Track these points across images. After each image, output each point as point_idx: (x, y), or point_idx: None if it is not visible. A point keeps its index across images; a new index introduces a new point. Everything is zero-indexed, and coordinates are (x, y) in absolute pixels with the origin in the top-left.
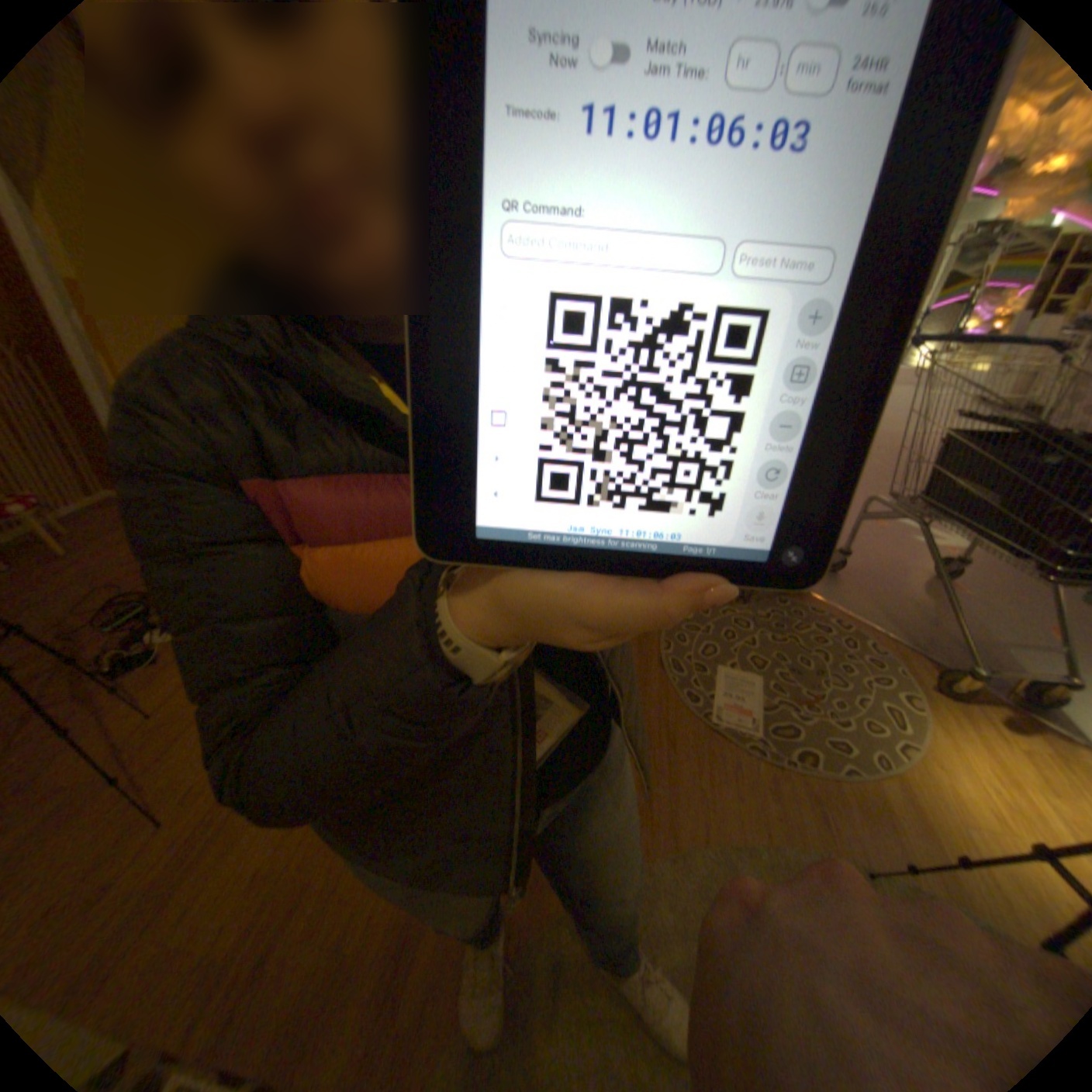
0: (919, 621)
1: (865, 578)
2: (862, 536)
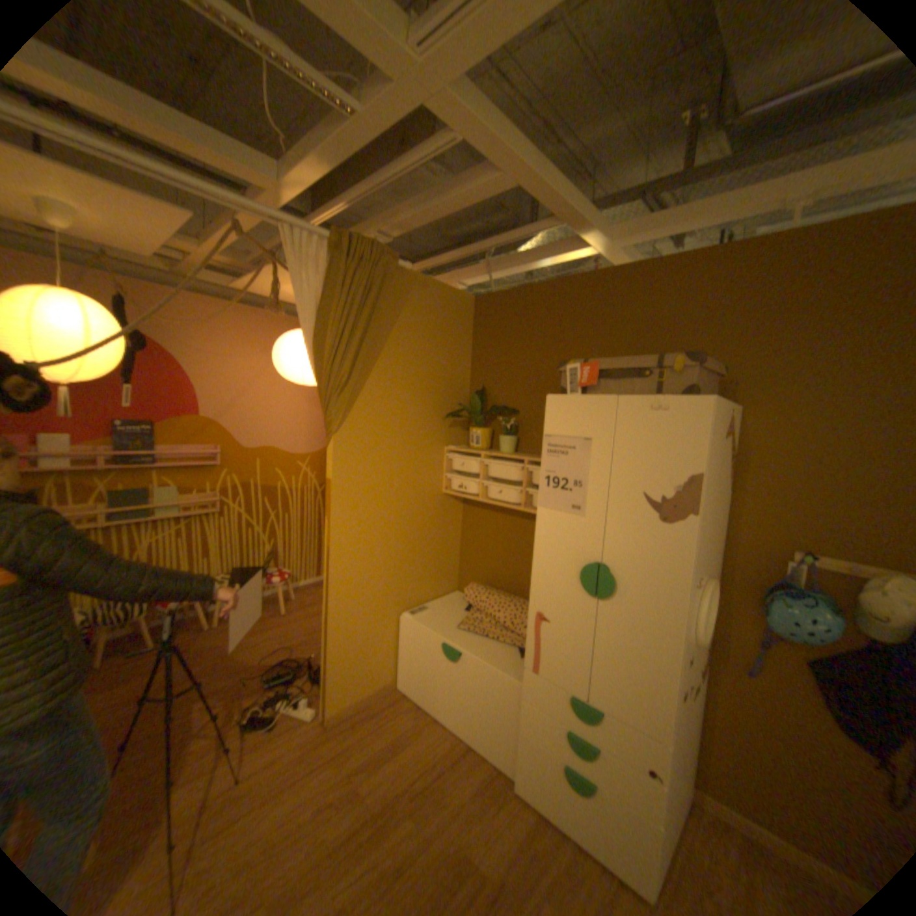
0: None
1: None
2: None
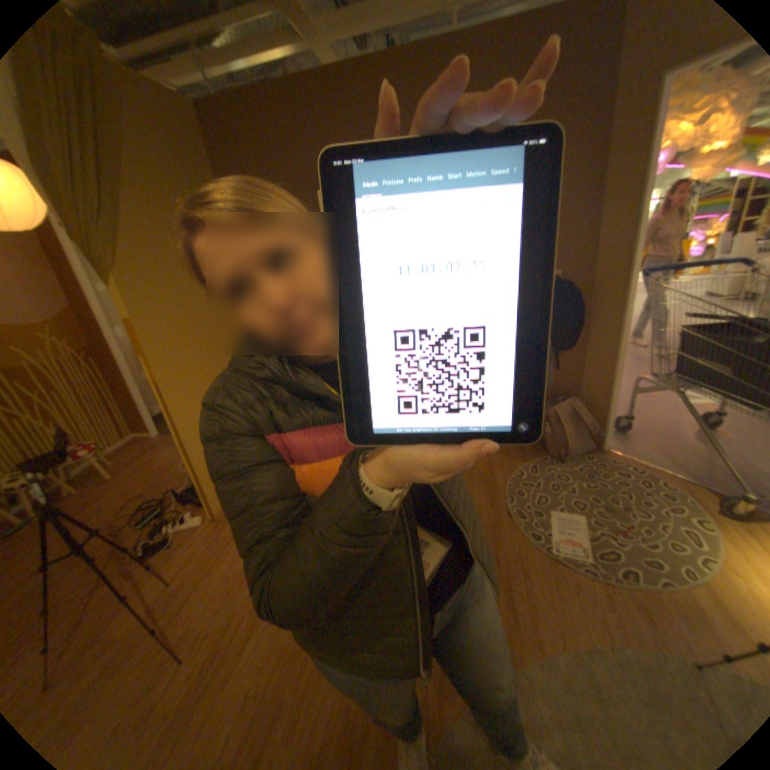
0: (695, 464)
1: (647, 437)
2: (638, 407)
